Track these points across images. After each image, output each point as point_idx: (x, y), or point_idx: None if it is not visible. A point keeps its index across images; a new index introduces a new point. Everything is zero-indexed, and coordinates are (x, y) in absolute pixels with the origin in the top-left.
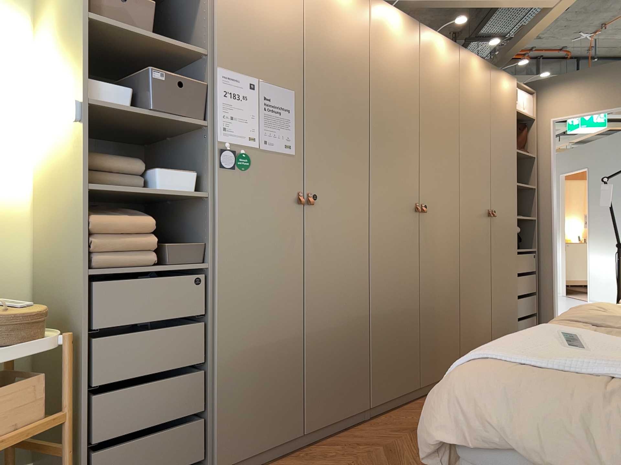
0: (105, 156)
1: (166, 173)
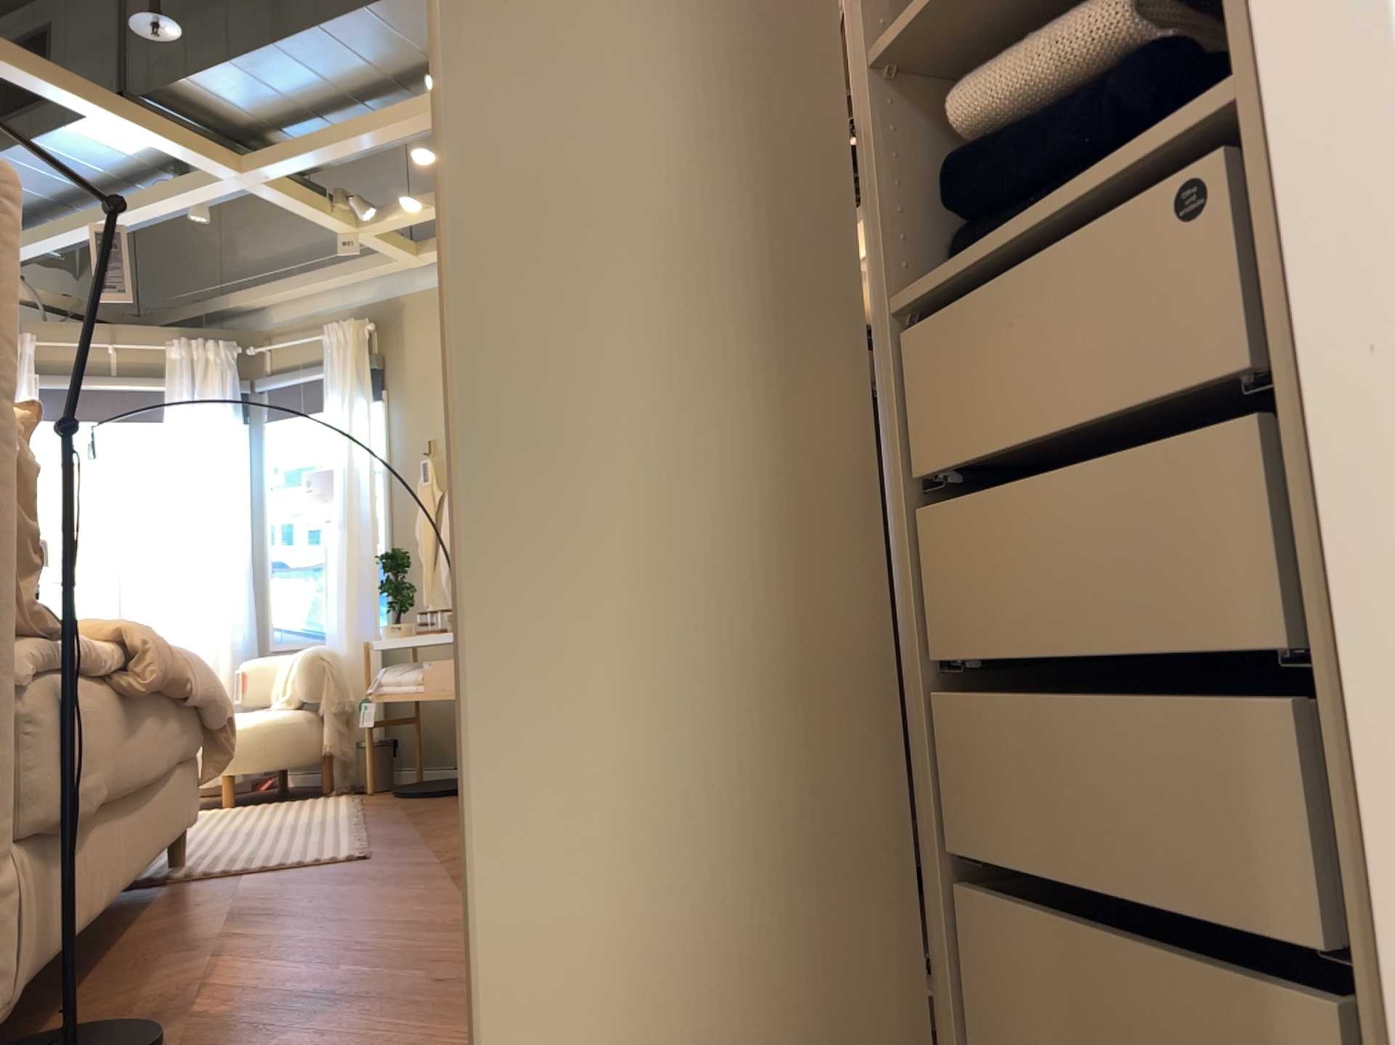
0: None
1: None
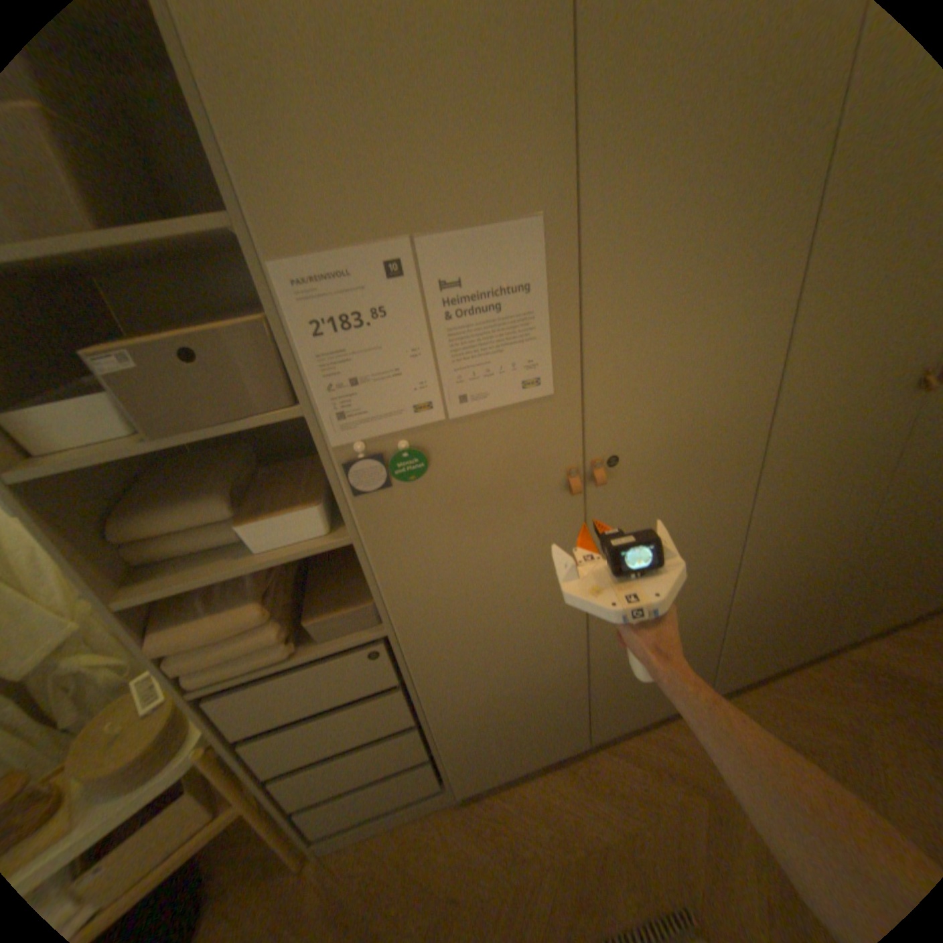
0: (158, 507)
1: (260, 524)
